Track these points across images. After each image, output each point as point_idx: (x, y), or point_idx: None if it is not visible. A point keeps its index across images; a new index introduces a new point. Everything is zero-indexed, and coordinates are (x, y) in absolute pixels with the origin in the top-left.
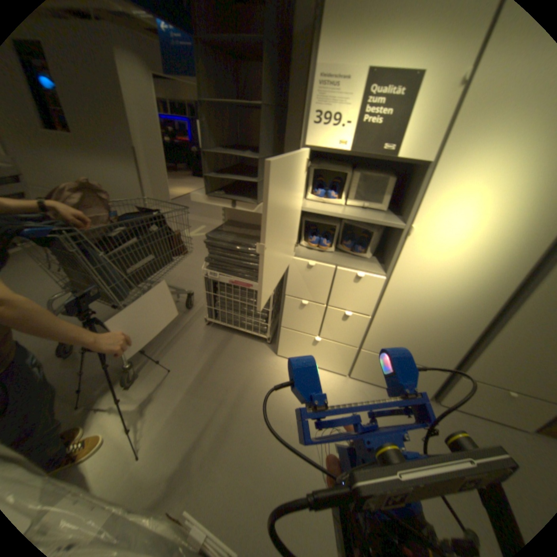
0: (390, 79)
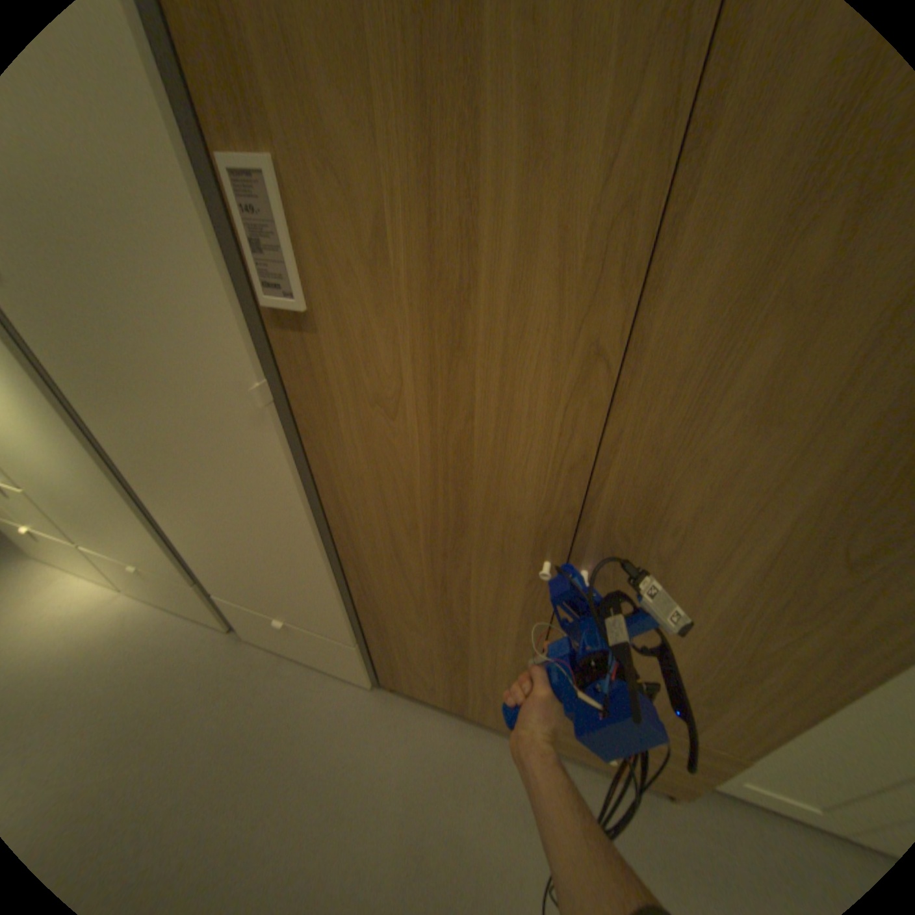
0: None
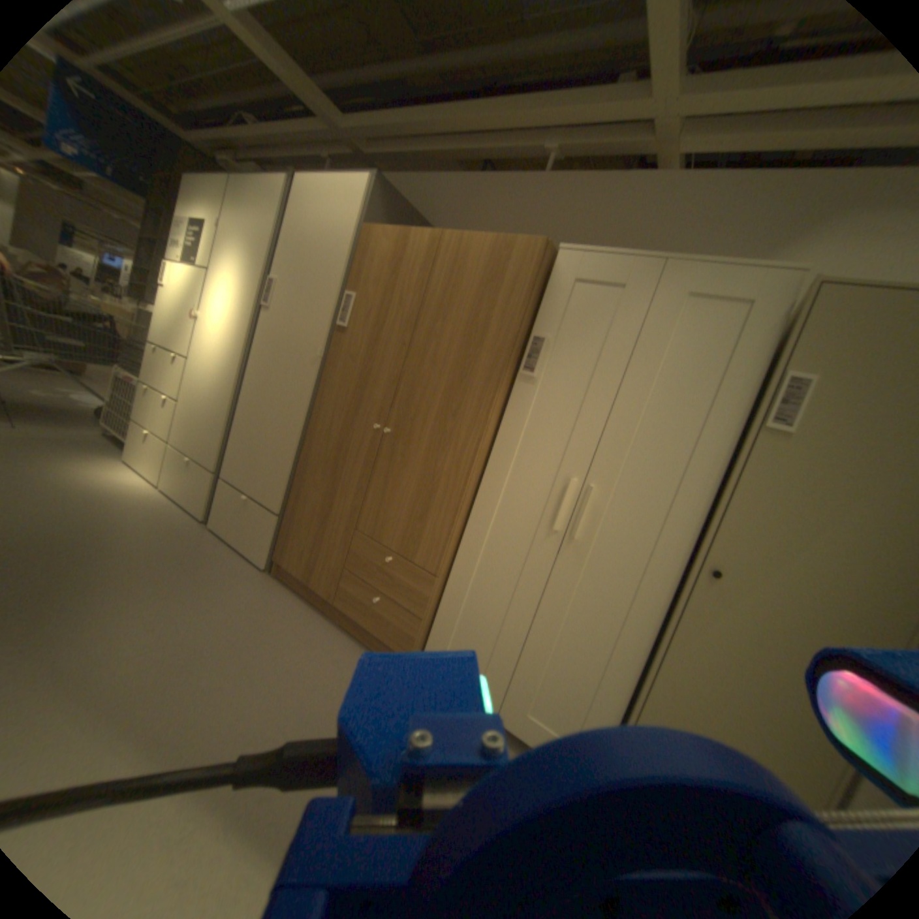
0: (192, 226)
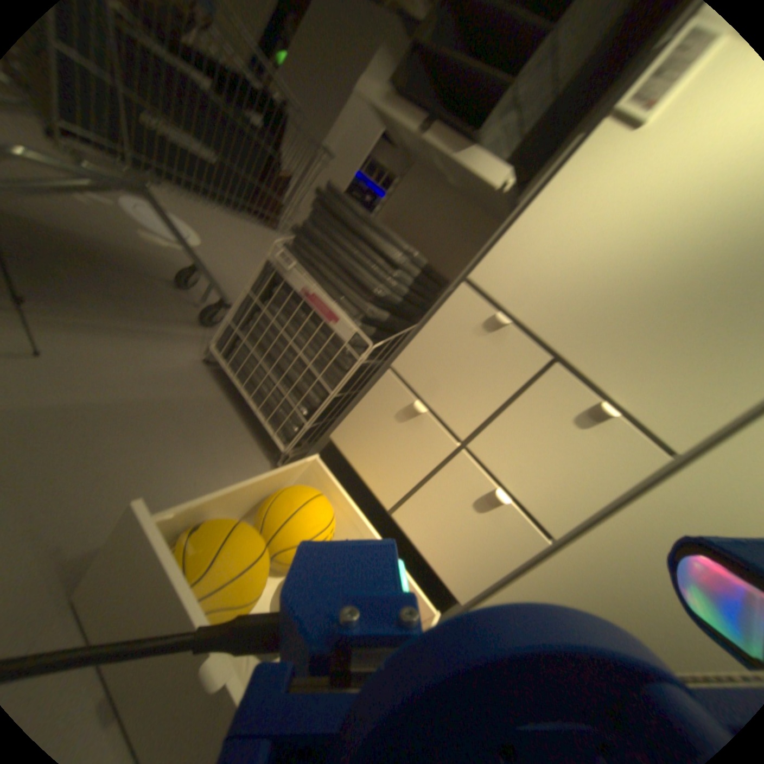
0: None
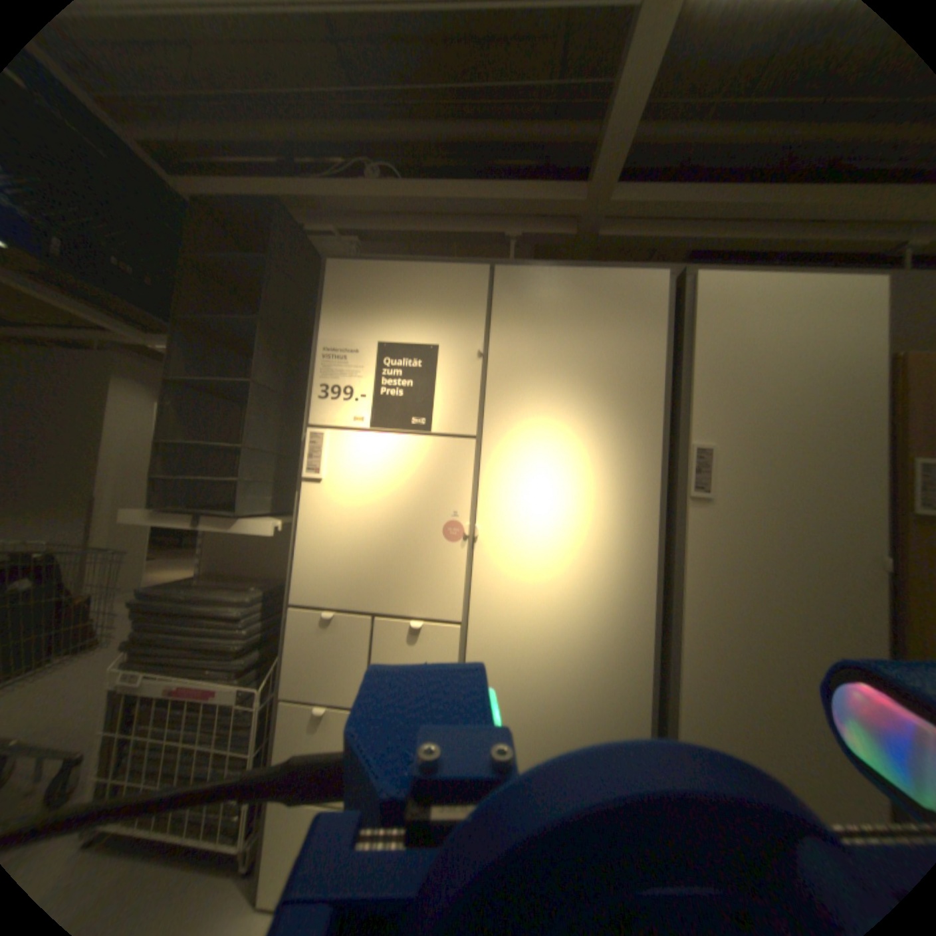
0: (401, 354)
